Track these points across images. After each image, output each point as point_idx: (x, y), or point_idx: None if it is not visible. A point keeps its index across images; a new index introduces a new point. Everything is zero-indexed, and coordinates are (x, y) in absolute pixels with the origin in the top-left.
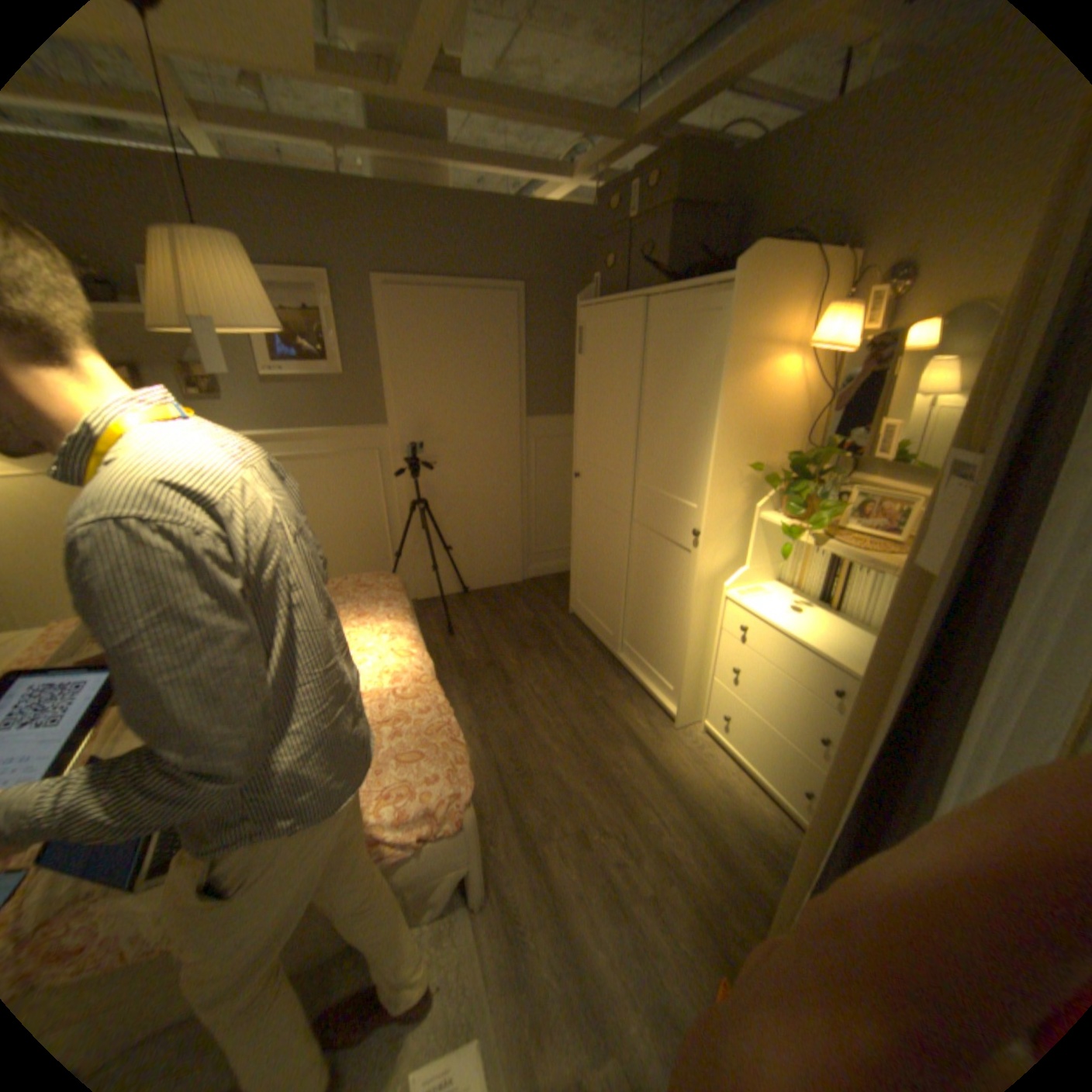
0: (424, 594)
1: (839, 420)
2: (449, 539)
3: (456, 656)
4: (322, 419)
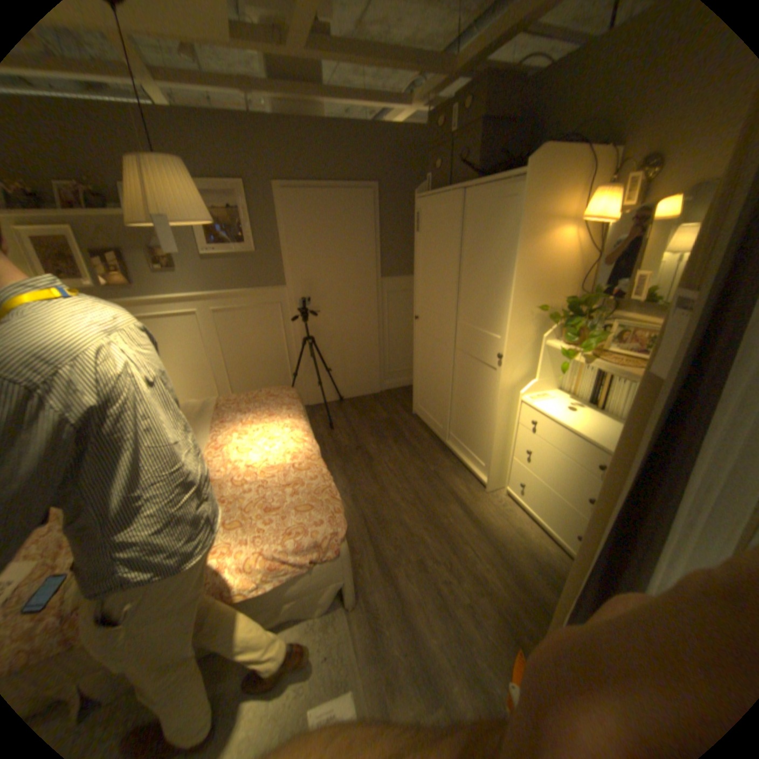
0: (314, 402)
1: (605, 272)
2: (329, 364)
3: (335, 443)
4: (242, 283)
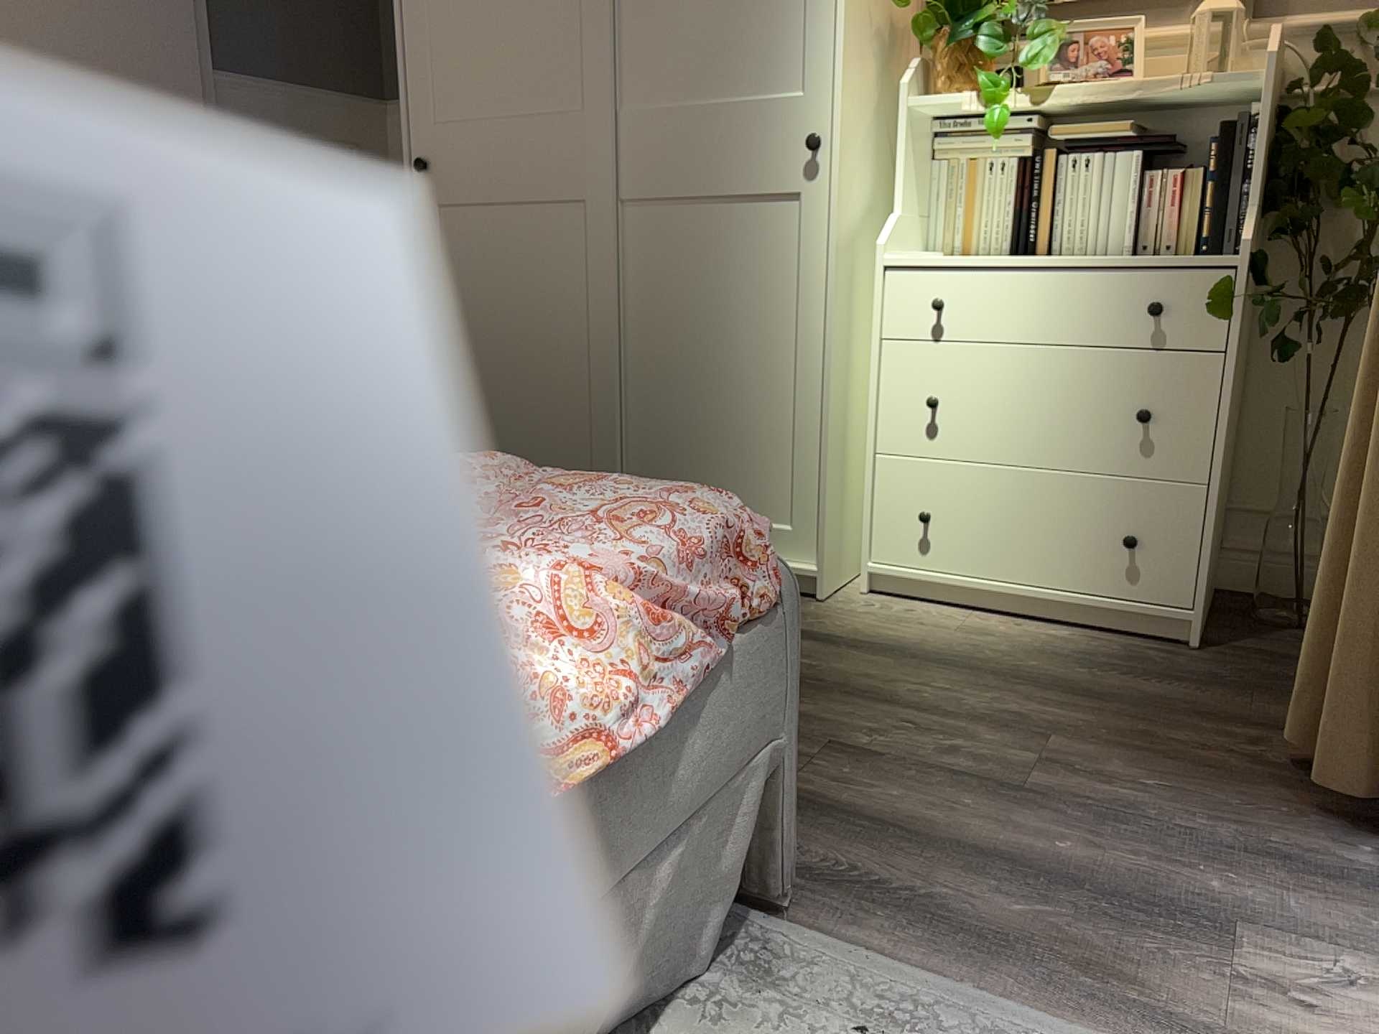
0: None
1: None
2: None
3: None
4: None
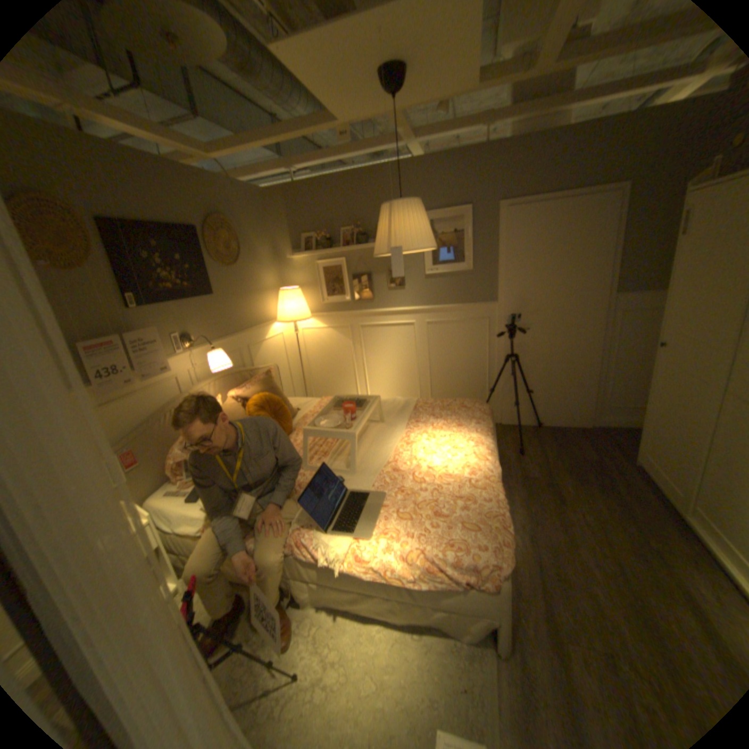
0: (508, 422)
1: None
2: (532, 385)
3: (523, 472)
4: (457, 299)
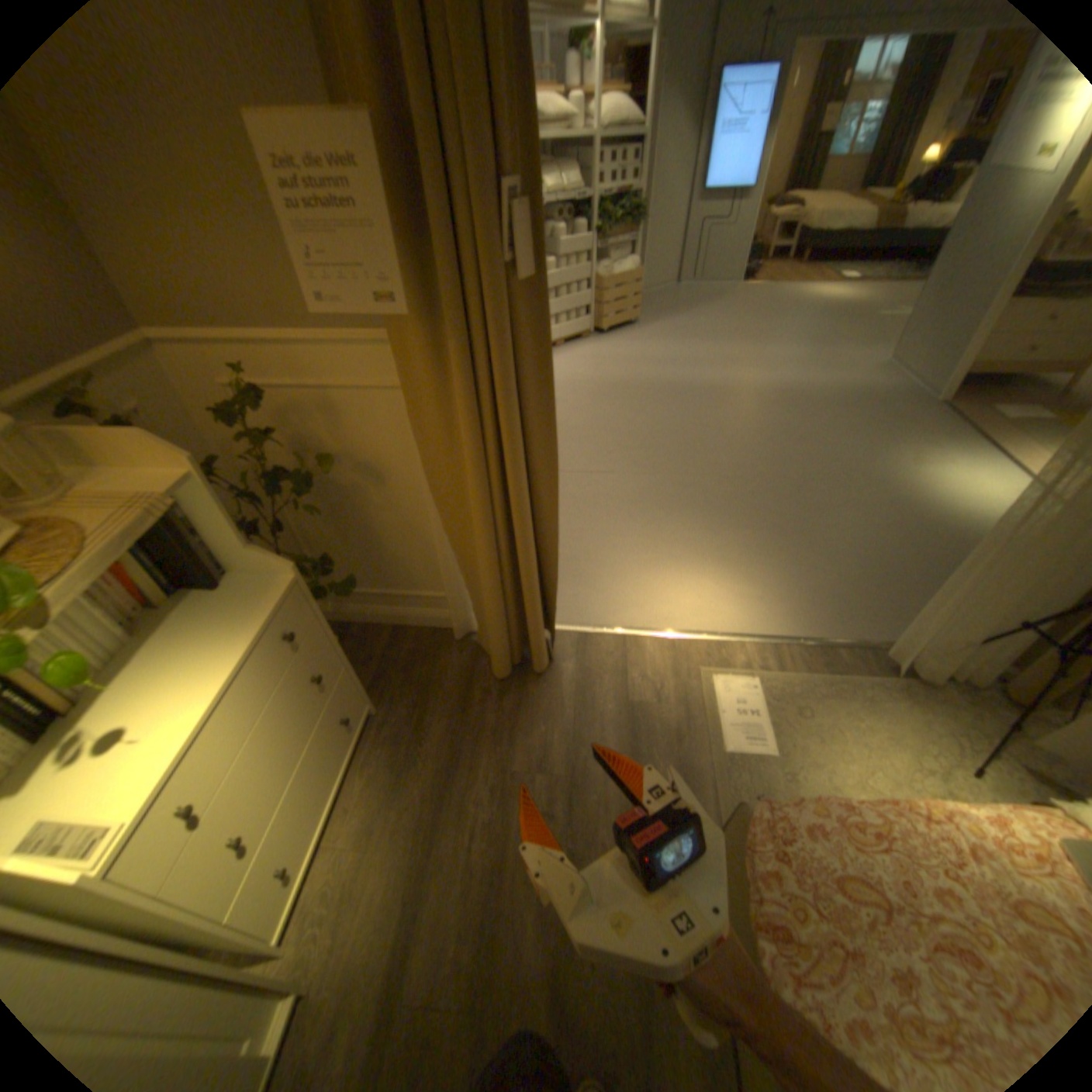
0: None
1: None
2: None
3: None
4: None
